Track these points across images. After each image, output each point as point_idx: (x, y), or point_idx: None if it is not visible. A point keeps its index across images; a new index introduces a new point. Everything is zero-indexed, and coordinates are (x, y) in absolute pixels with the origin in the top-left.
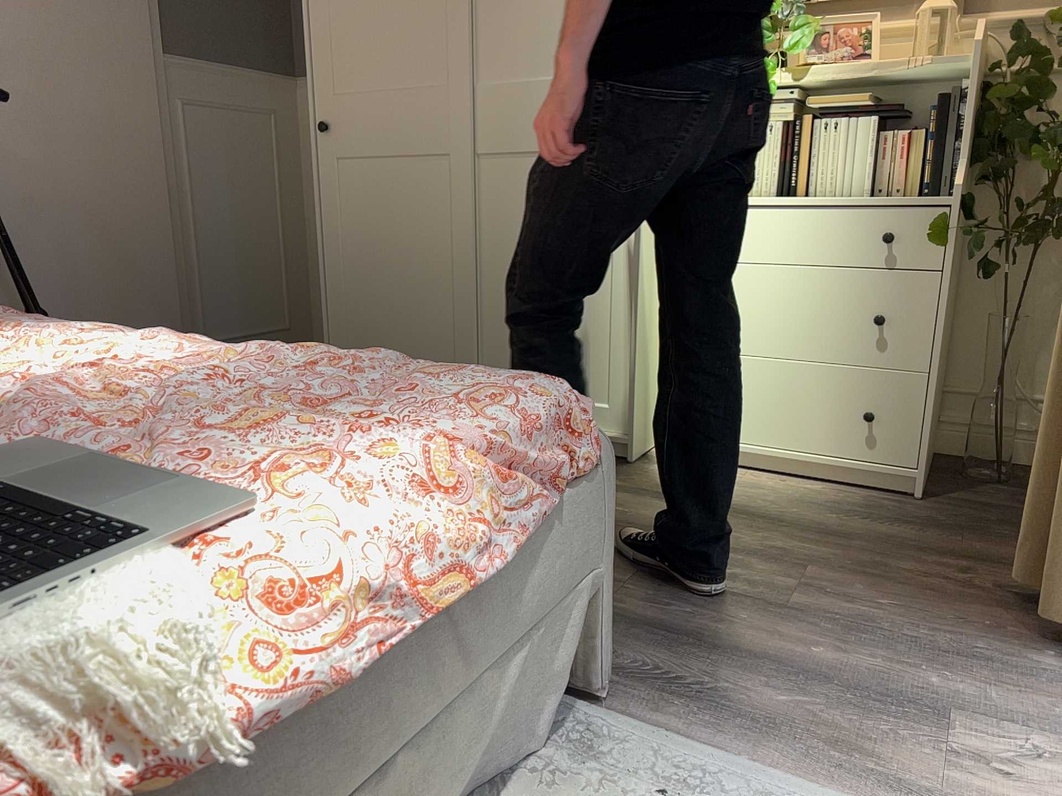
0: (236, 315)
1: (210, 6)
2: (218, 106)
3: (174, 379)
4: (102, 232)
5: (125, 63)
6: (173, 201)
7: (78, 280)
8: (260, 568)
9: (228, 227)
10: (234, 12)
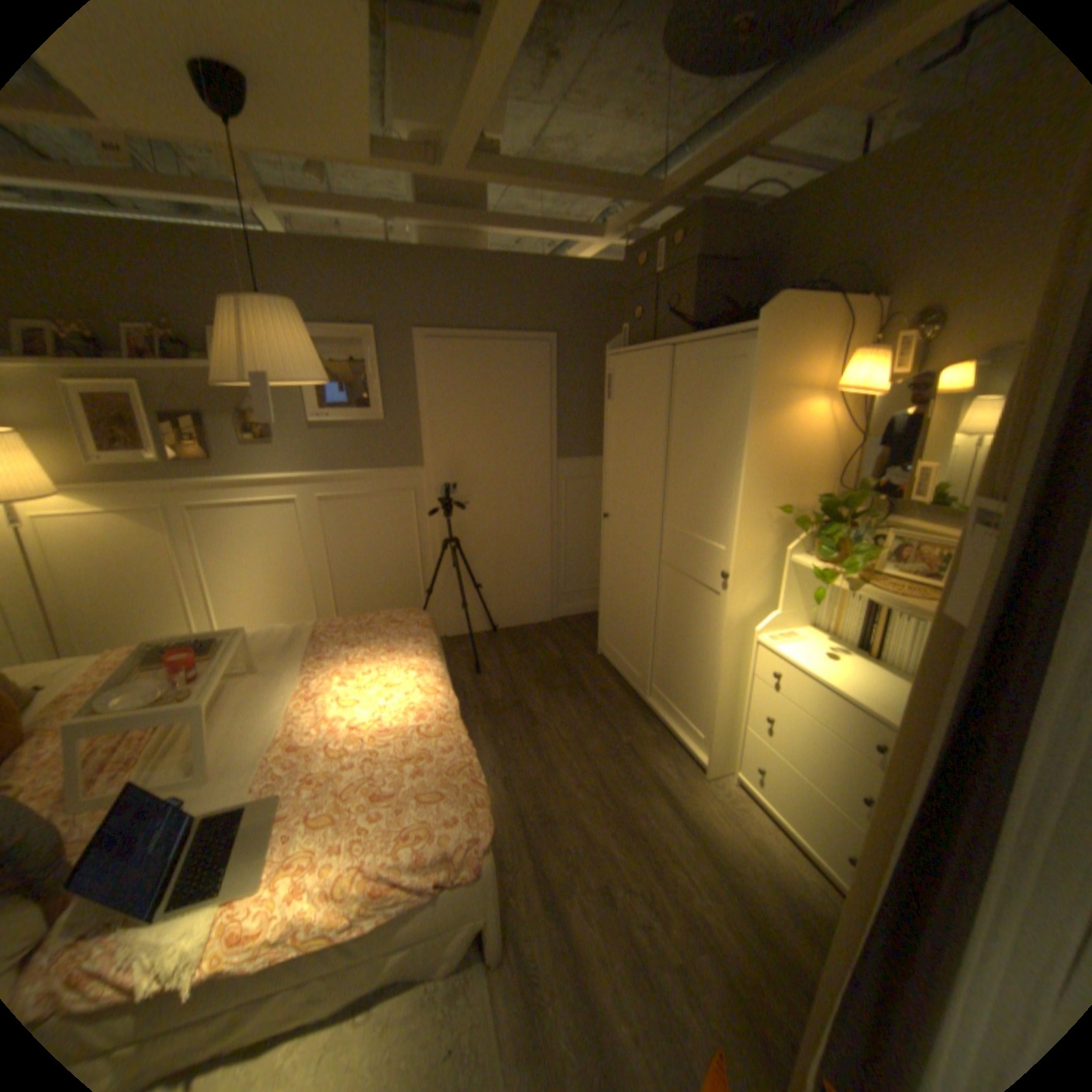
0: (581, 580)
1: (584, 429)
2: (583, 478)
3: (373, 742)
4: (514, 546)
5: (533, 468)
6: (552, 528)
7: (501, 567)
8: (250, 913)
9: (582, 537)
10: (598, 429)
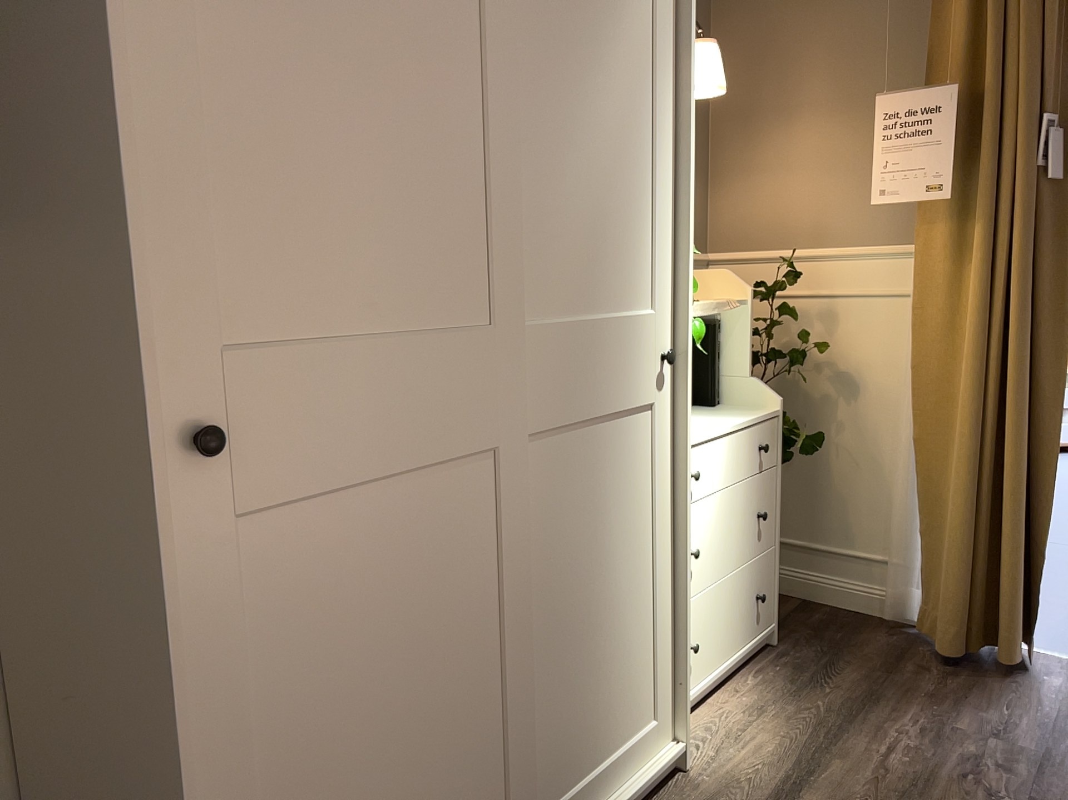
0: None
1: None
2: None
3: None
4: None
5: None
6: None
7: None
8: None
9: None
10: None
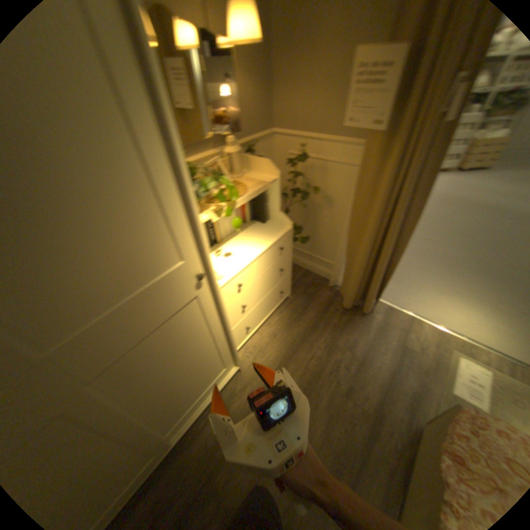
0: None
1: None
2: None
3: None
4: None
5: None
6: None
7: None
8: None
9: None
10: None
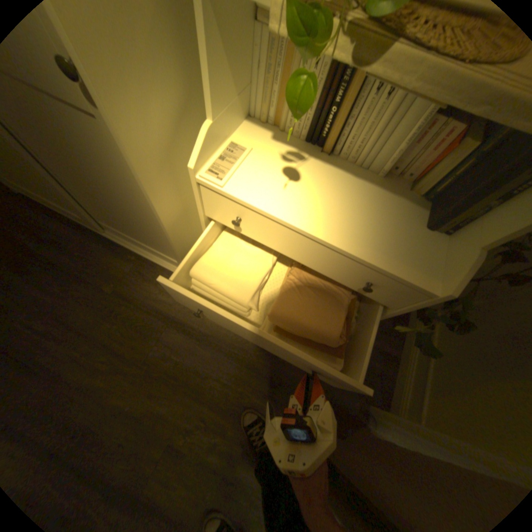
0: None
1: None
2: None
3: None
4: None
5: None
6: None
7: None
8: None
9: None
10: None
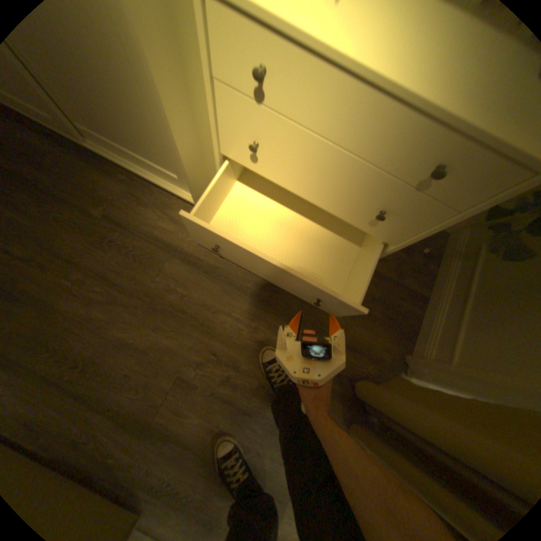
0: None
1: None
2: None
3: None
4: None
5: None
6: None
7: None
8: None
9: None
10: None
